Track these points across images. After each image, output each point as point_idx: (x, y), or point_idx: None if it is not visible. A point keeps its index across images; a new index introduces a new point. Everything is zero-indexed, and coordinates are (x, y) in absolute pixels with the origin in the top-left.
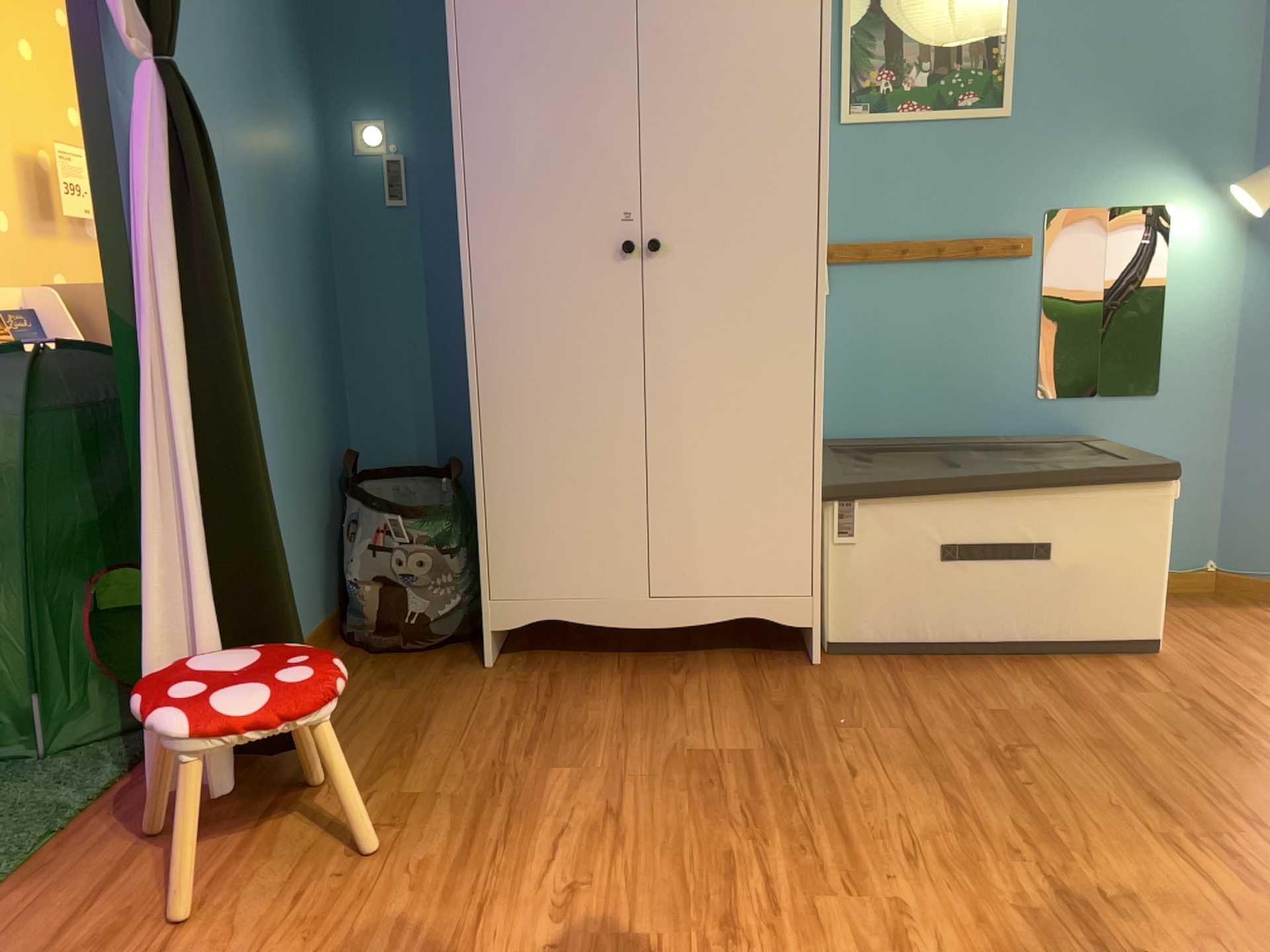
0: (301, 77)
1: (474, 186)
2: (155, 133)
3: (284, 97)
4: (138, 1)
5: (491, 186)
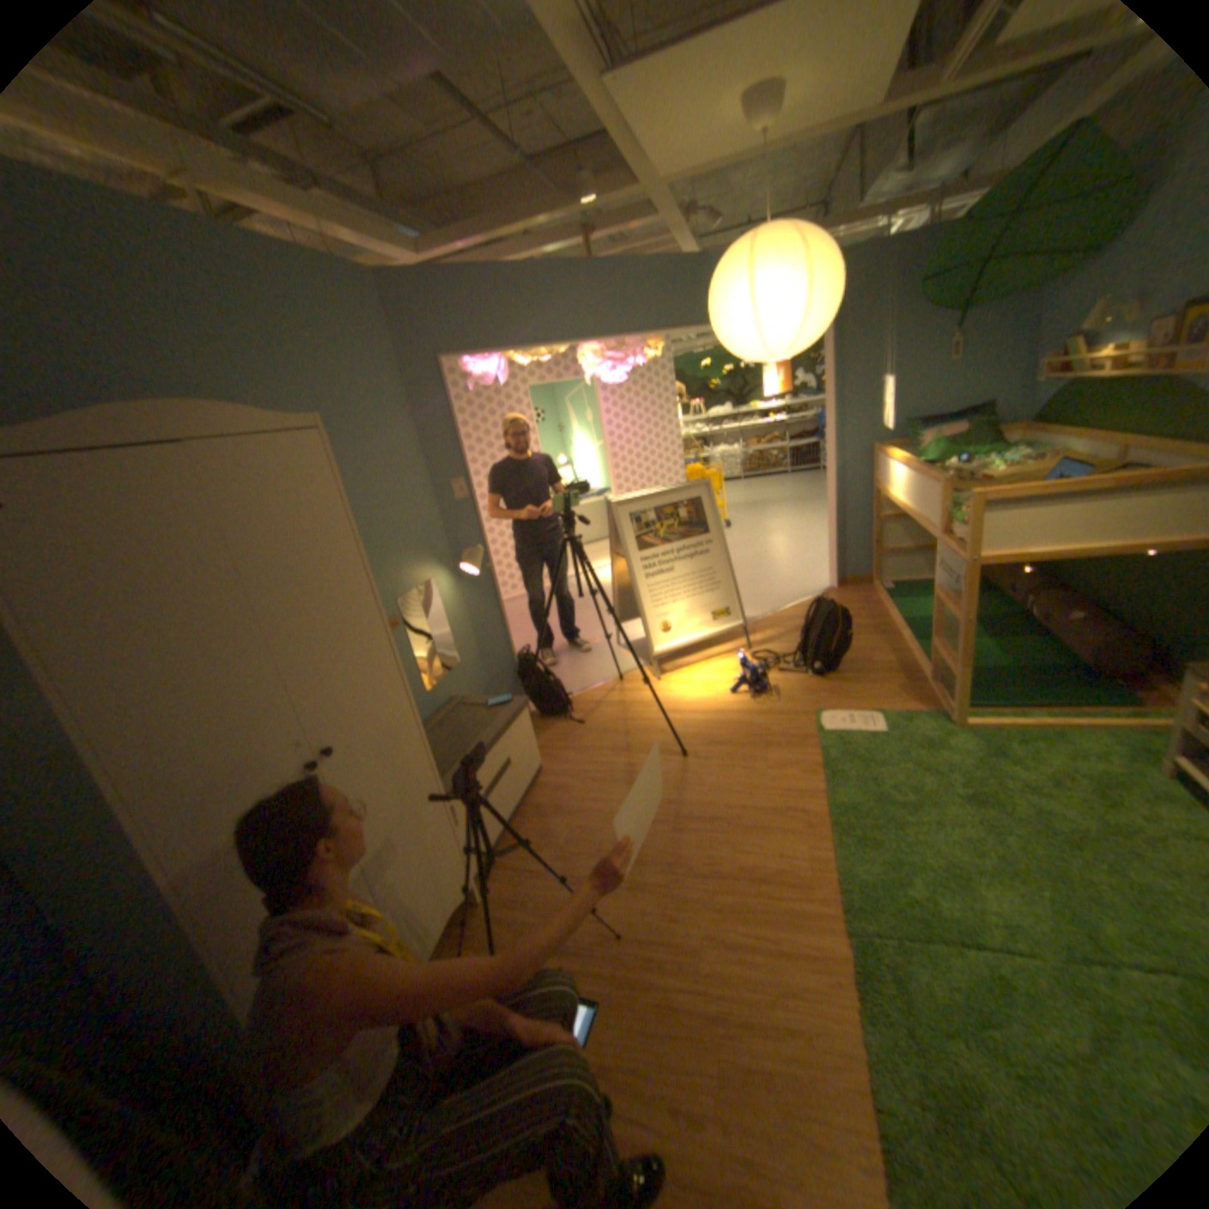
0: None
1: (147, 819)
2: None
3: None
4: None
5: (166, 805)
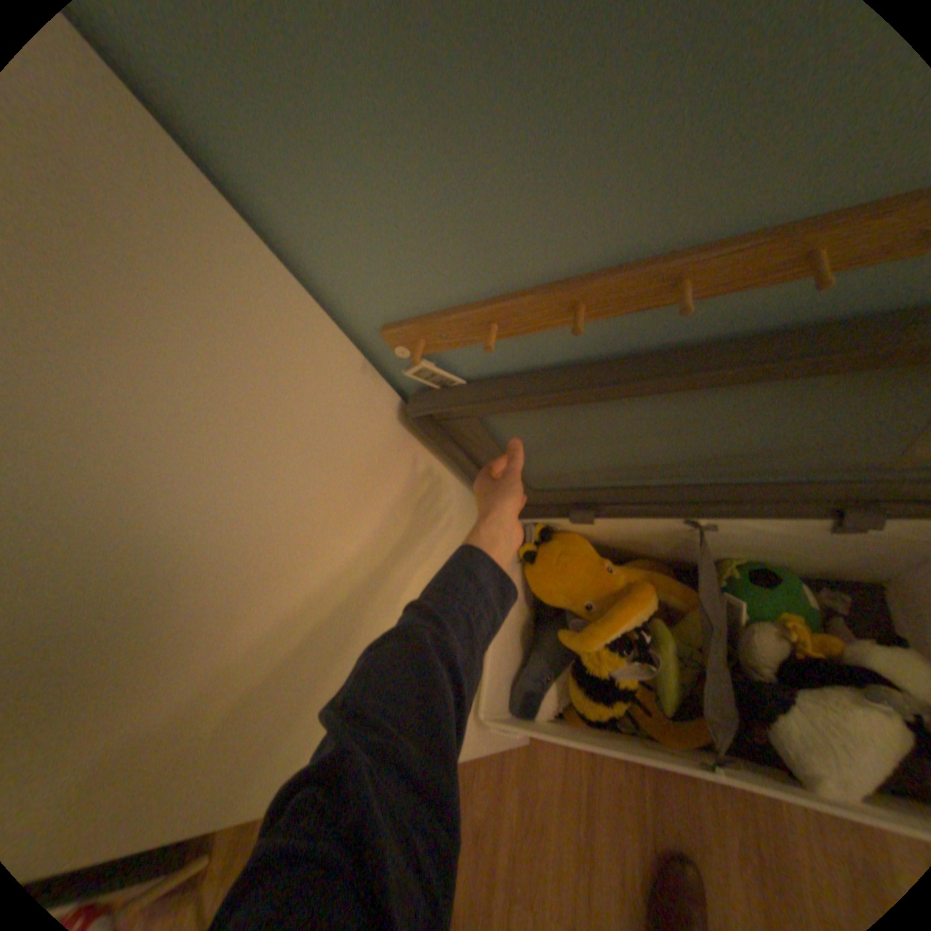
0: None
1: None
2: None
3: None
4: None
5: None
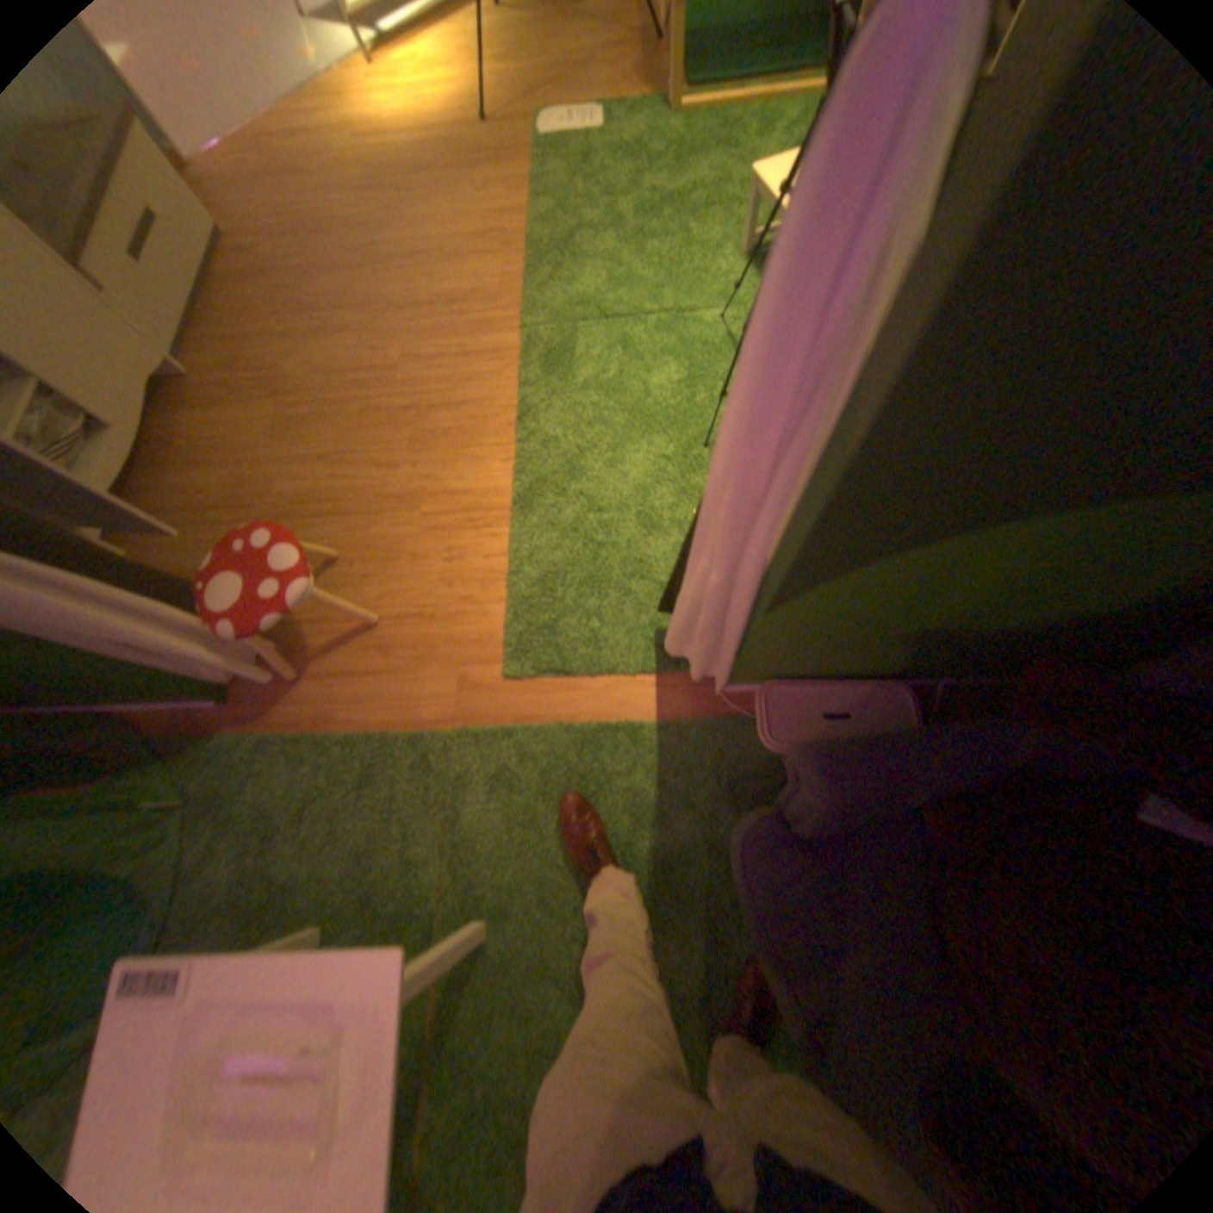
0: None
1: None
2: None
3: None
4: None
5: None
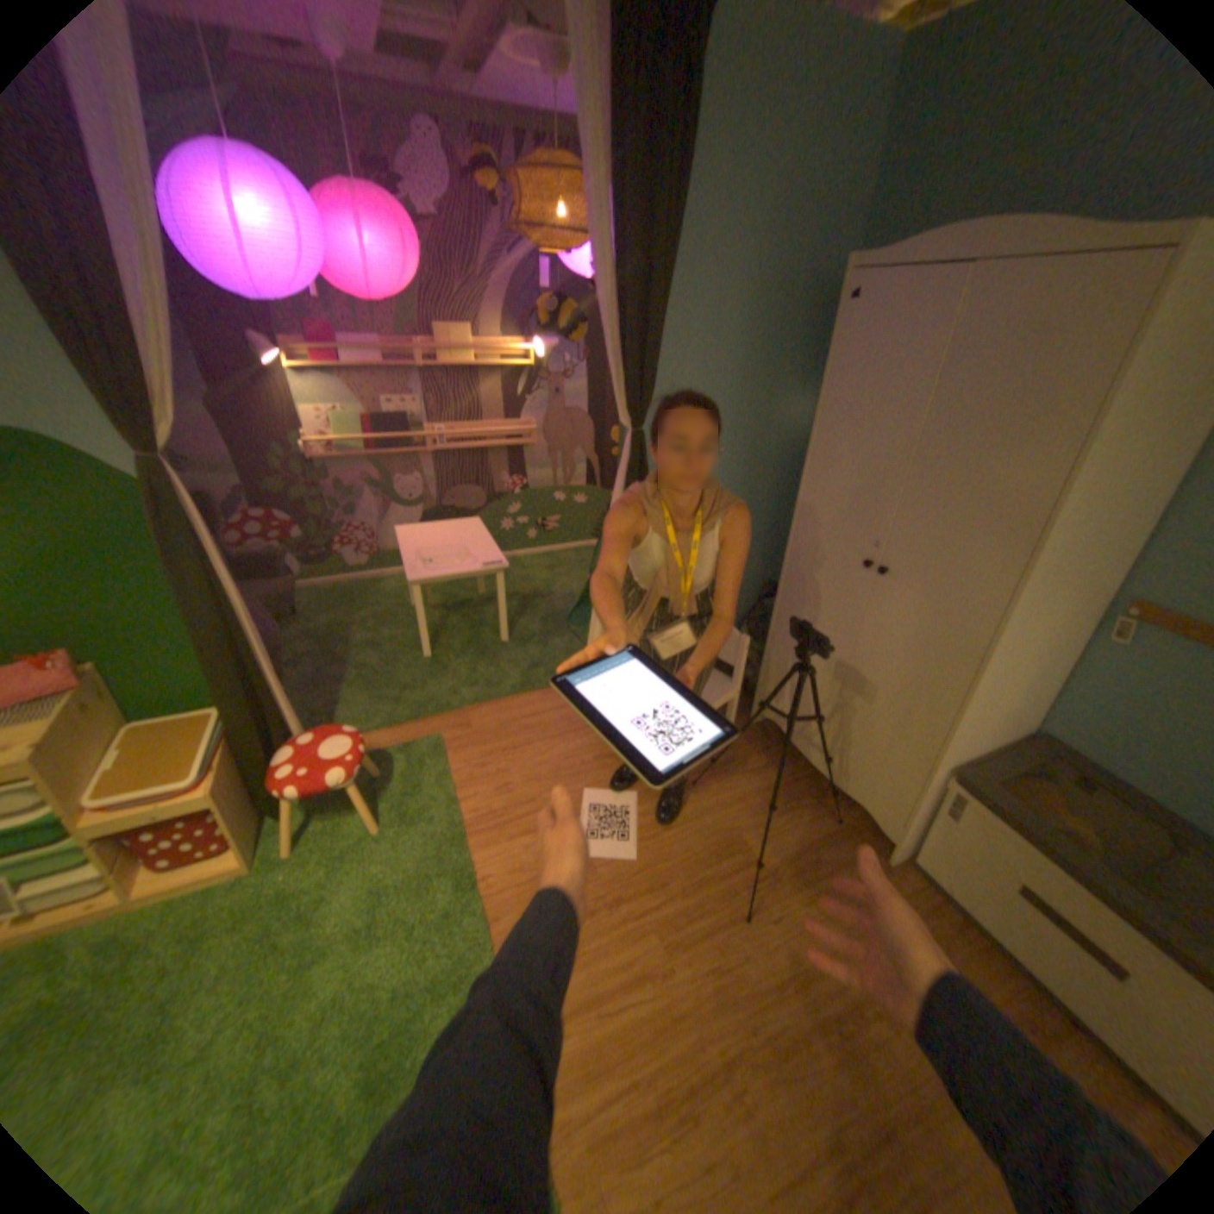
0: (805, 381)
1: (806, 495)
2: (623, 465)
3: (780, 399)
4: (626, 409)
5: (813, 498)
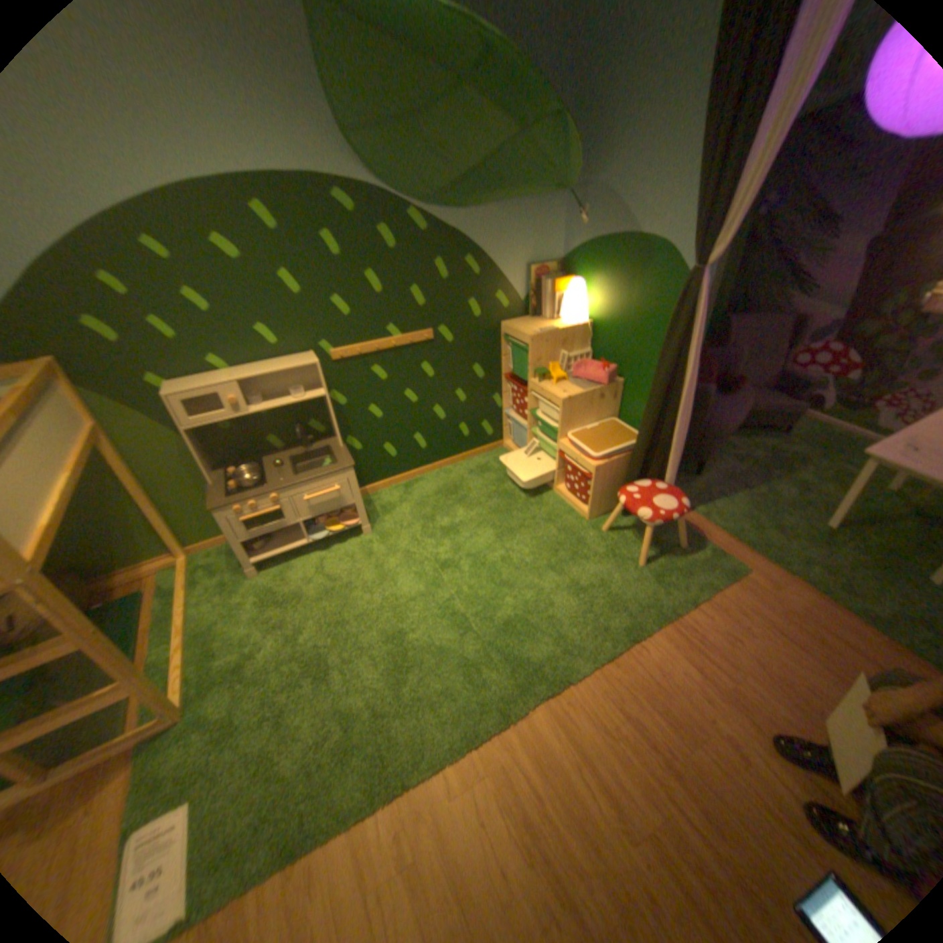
0: None
1: None
2: None
3: None
4: None
5: None
